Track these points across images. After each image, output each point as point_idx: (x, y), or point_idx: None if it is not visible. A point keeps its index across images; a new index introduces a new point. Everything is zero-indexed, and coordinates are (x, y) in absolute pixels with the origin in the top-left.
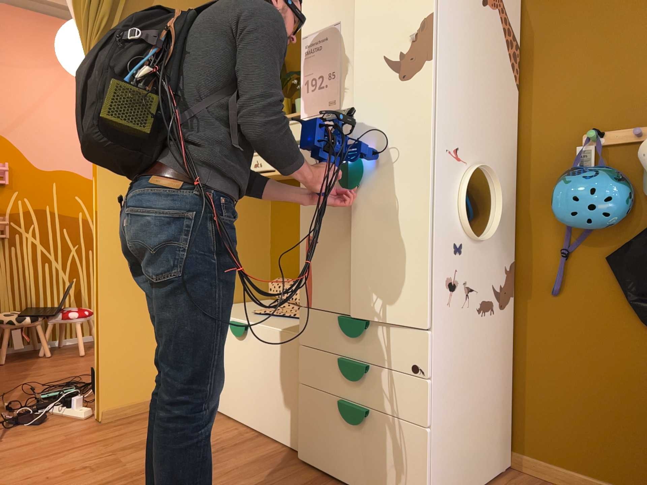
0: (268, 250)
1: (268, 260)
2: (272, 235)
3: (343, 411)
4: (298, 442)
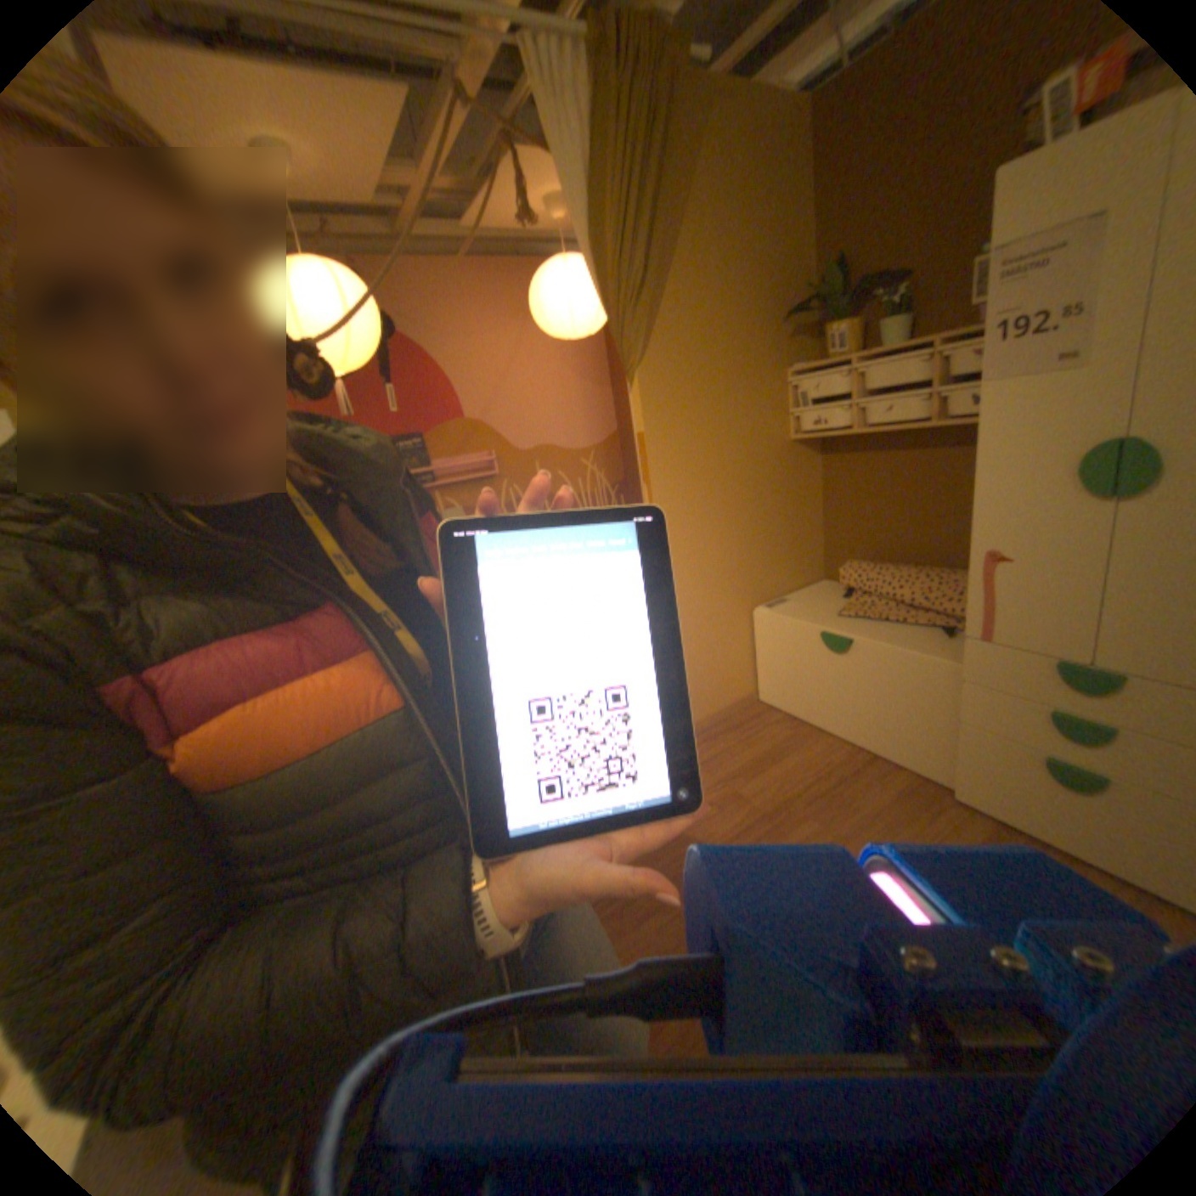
0: (822, 520)
1: (822, 531)
2: (828, 500)
3: (1056, 771)
4: (955, 782)
